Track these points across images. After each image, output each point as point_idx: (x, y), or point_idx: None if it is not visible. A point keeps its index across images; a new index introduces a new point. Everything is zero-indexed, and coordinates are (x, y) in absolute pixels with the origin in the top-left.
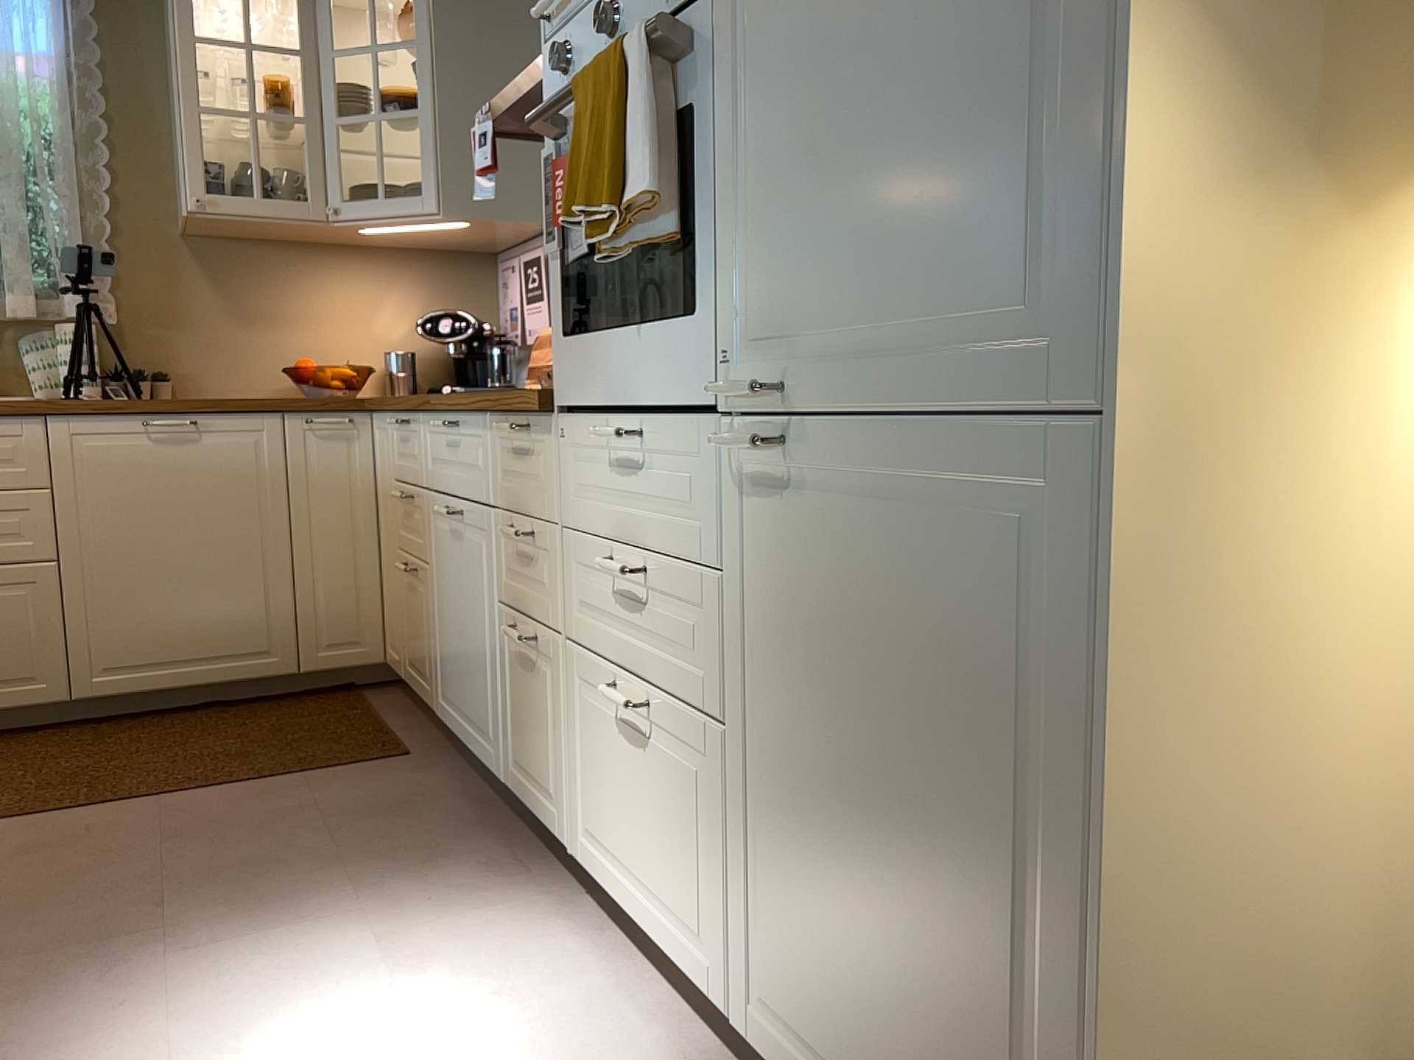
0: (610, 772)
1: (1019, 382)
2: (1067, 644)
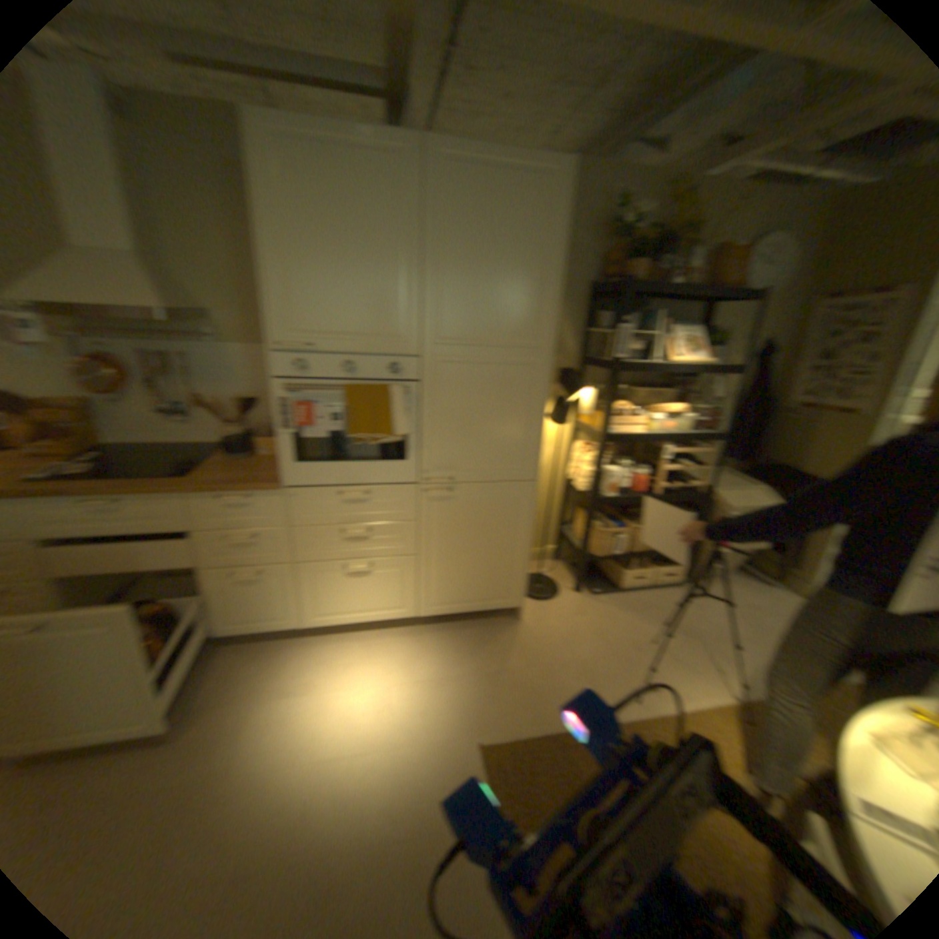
0: (340, 589)
1: (516, 476)
2: (522, 511)
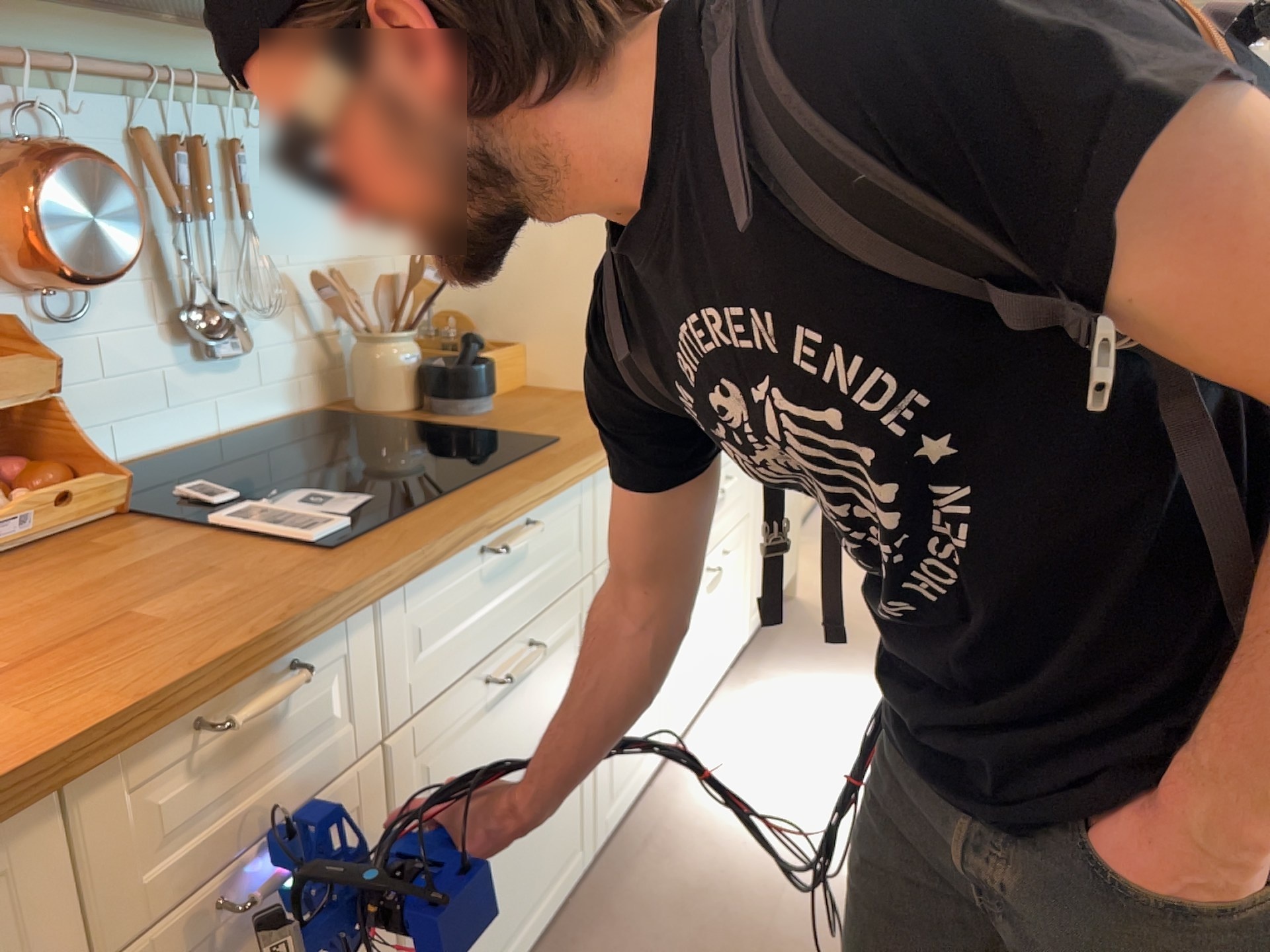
0: (699, 627)
1: None
2: None
